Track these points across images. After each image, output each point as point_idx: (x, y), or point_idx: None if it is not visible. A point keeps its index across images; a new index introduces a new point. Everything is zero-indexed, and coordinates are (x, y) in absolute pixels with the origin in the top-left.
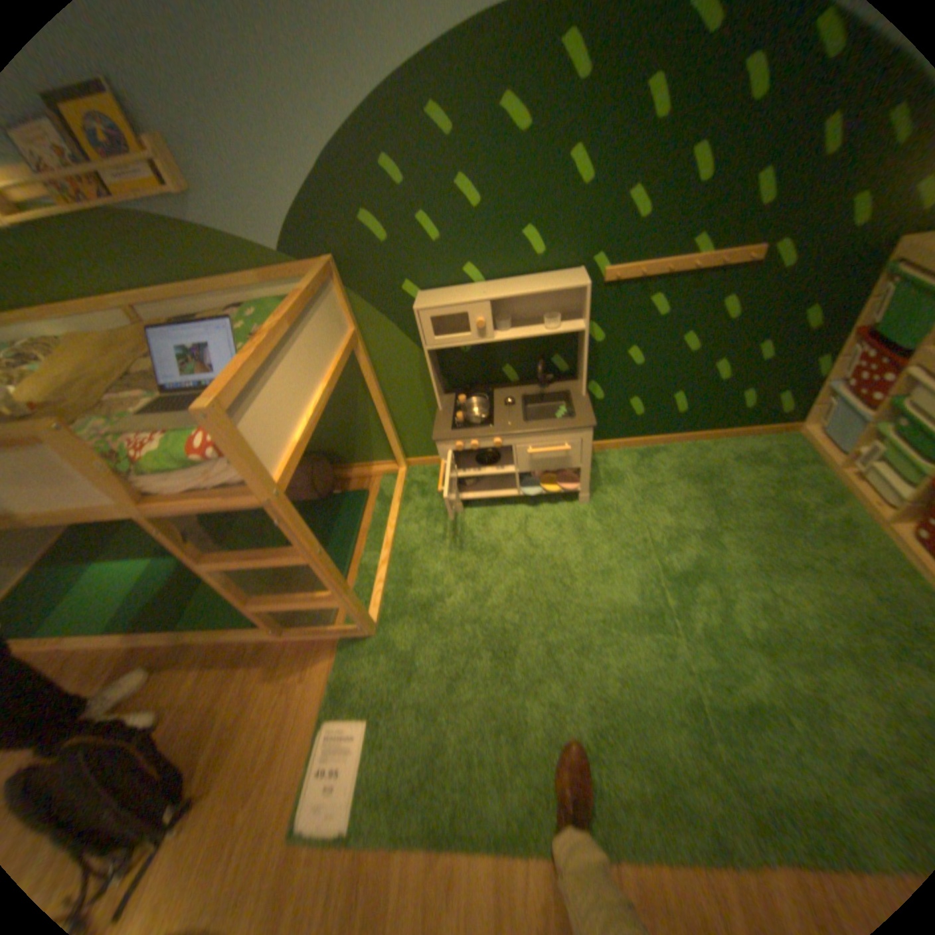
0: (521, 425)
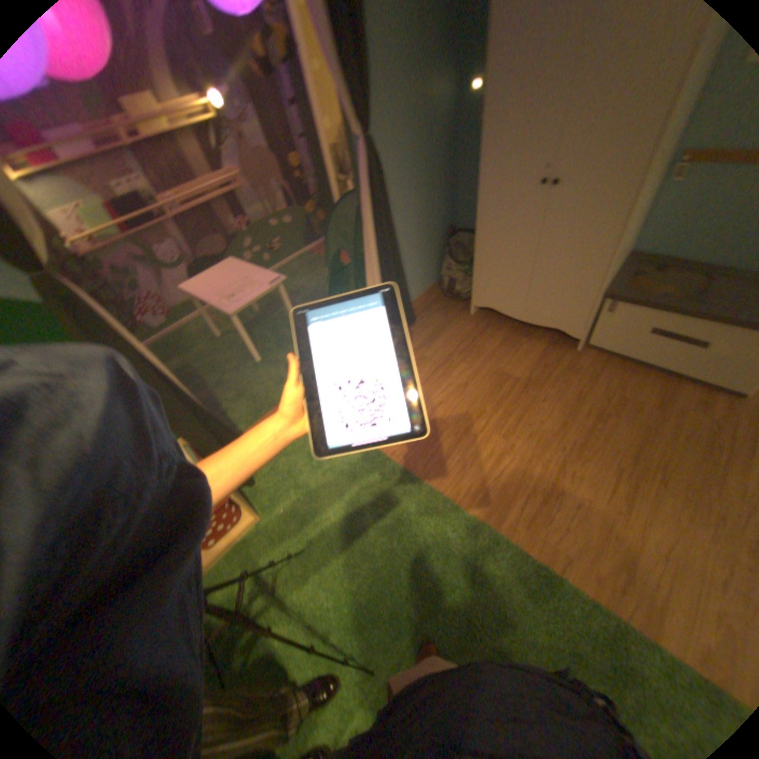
0: None
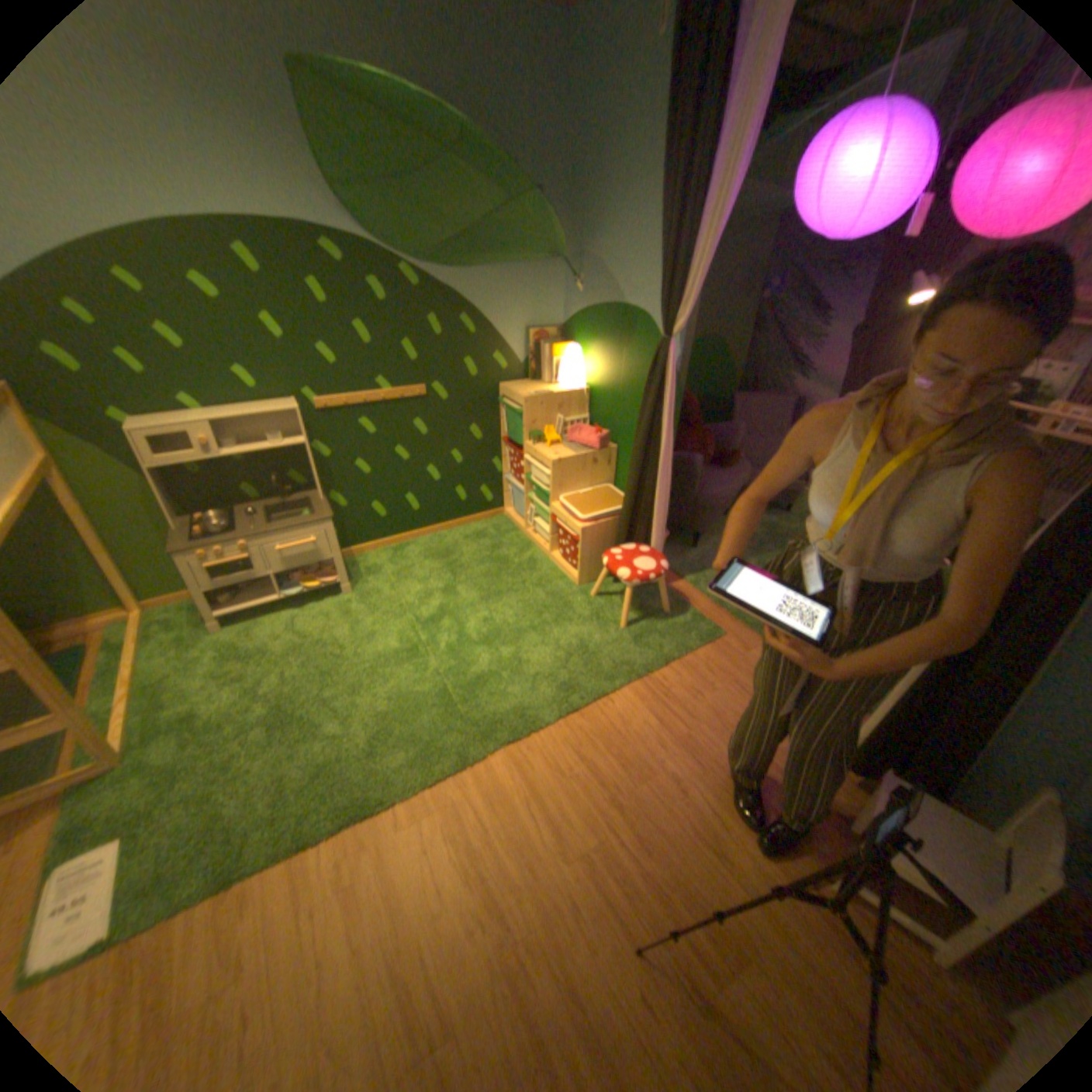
0: (264, 528)
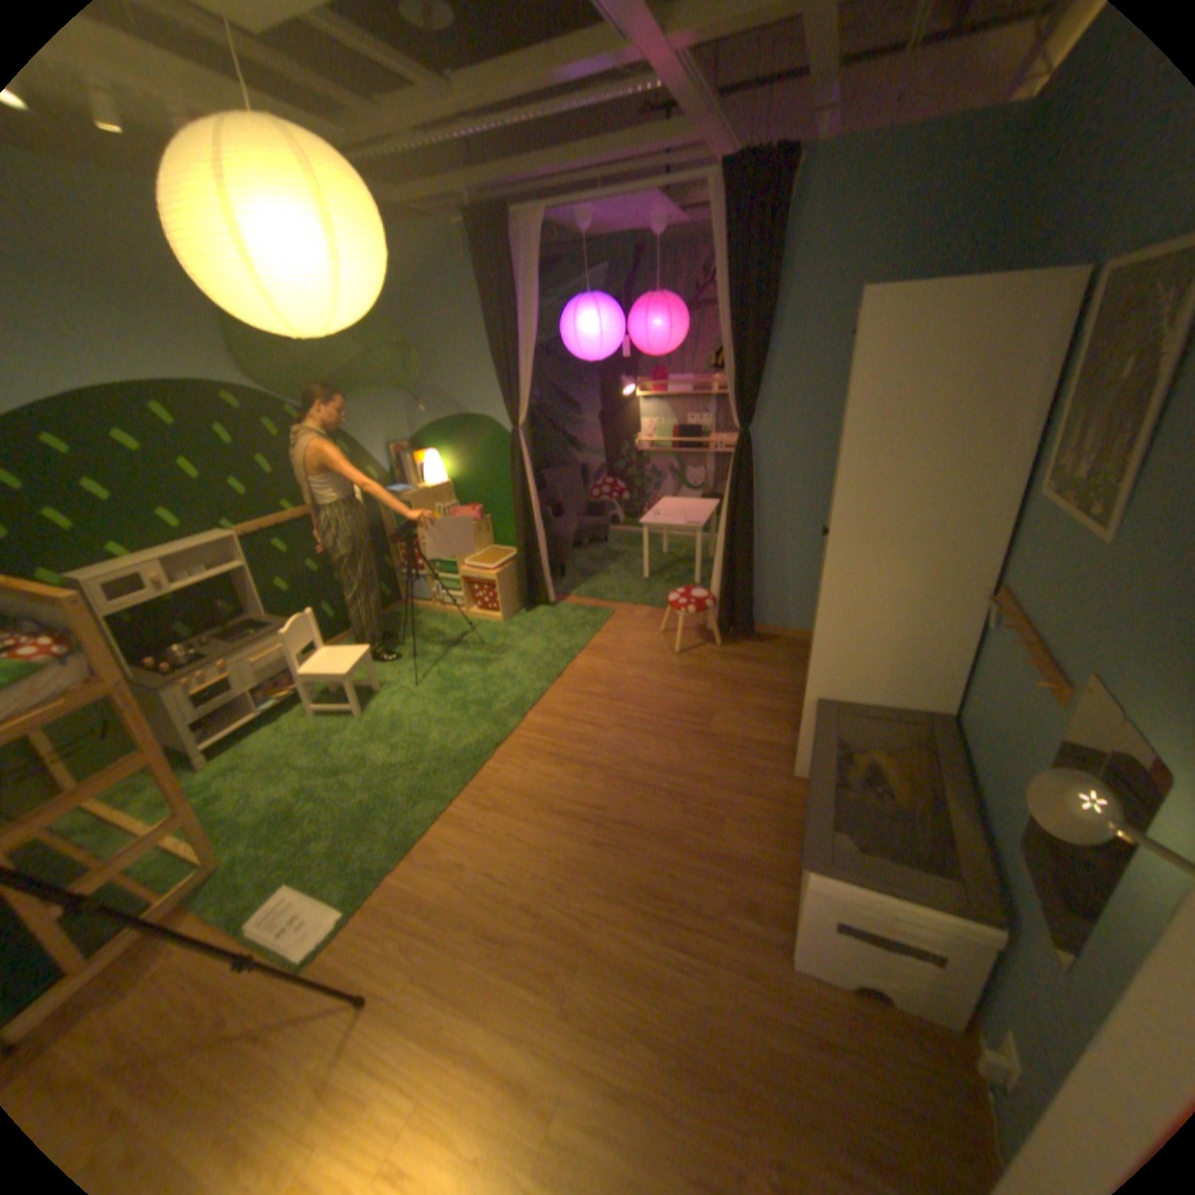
0: (233, 647)
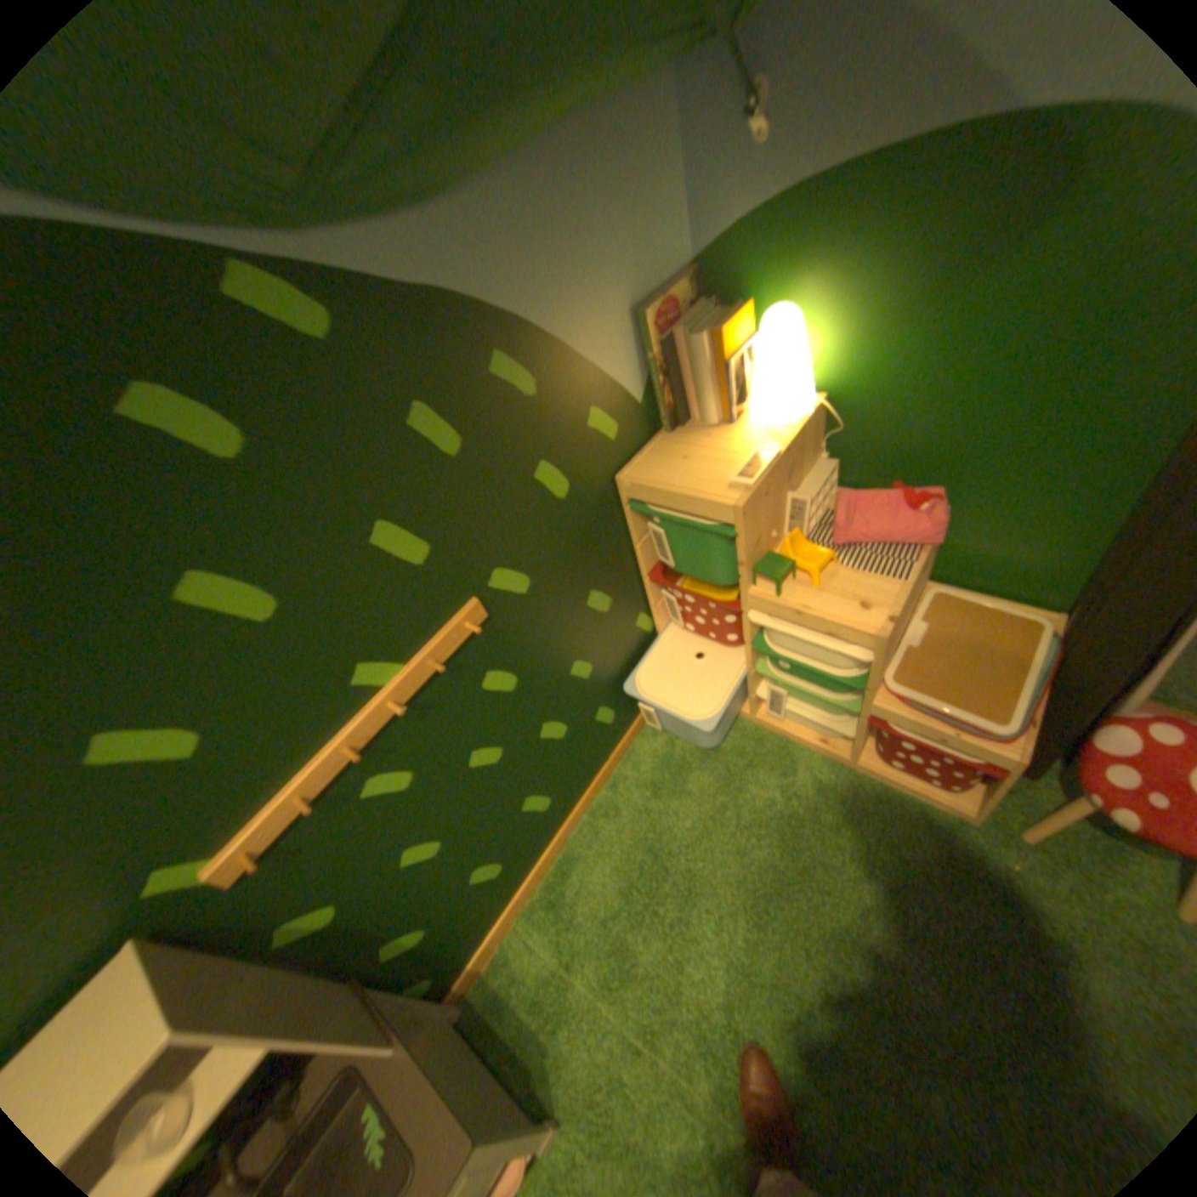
0: None
